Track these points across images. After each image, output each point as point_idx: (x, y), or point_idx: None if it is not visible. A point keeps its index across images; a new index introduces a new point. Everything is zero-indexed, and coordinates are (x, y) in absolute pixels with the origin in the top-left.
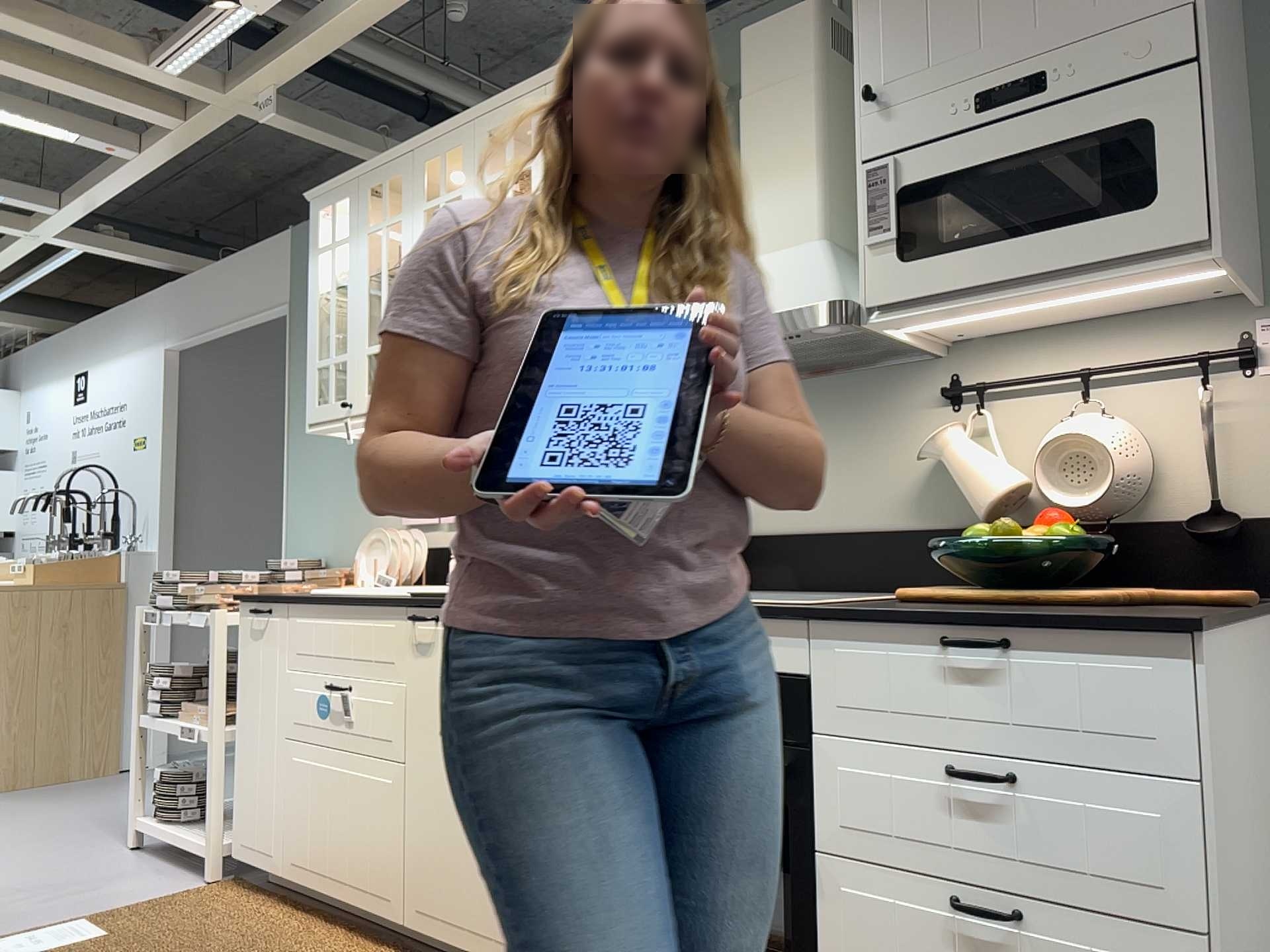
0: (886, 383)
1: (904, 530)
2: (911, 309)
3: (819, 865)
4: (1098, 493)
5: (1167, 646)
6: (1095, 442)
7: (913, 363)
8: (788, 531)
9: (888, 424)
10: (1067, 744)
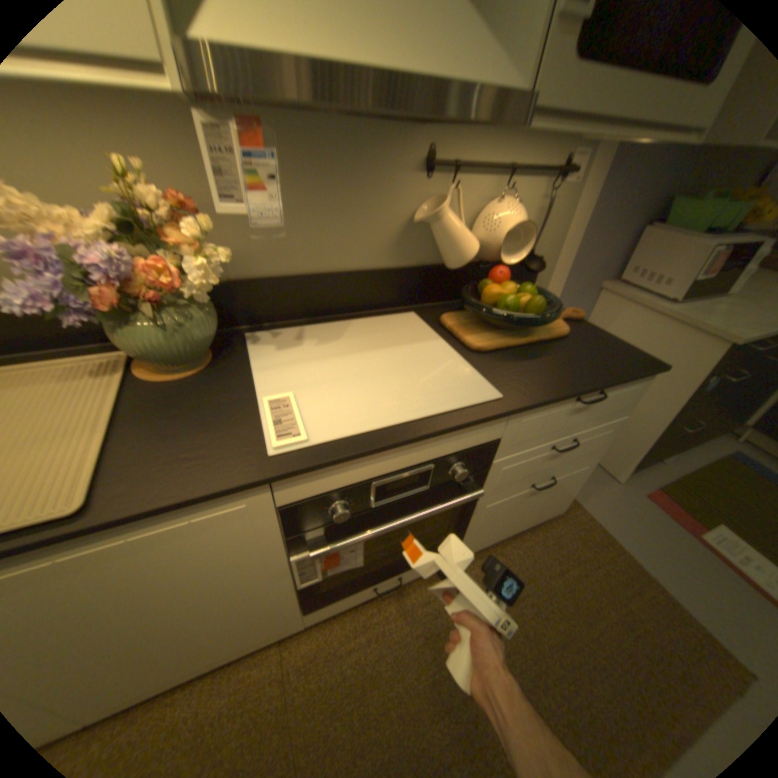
0: (381, 139)
1: (386, 268)
2: (558, 120)
3: (476, 505)
4: (518, 255)
5: (650, 377)
6: (528, 225)
7: (405, 123)
8: (291, 272)
9: (379, 181)
10: (598, 421)
